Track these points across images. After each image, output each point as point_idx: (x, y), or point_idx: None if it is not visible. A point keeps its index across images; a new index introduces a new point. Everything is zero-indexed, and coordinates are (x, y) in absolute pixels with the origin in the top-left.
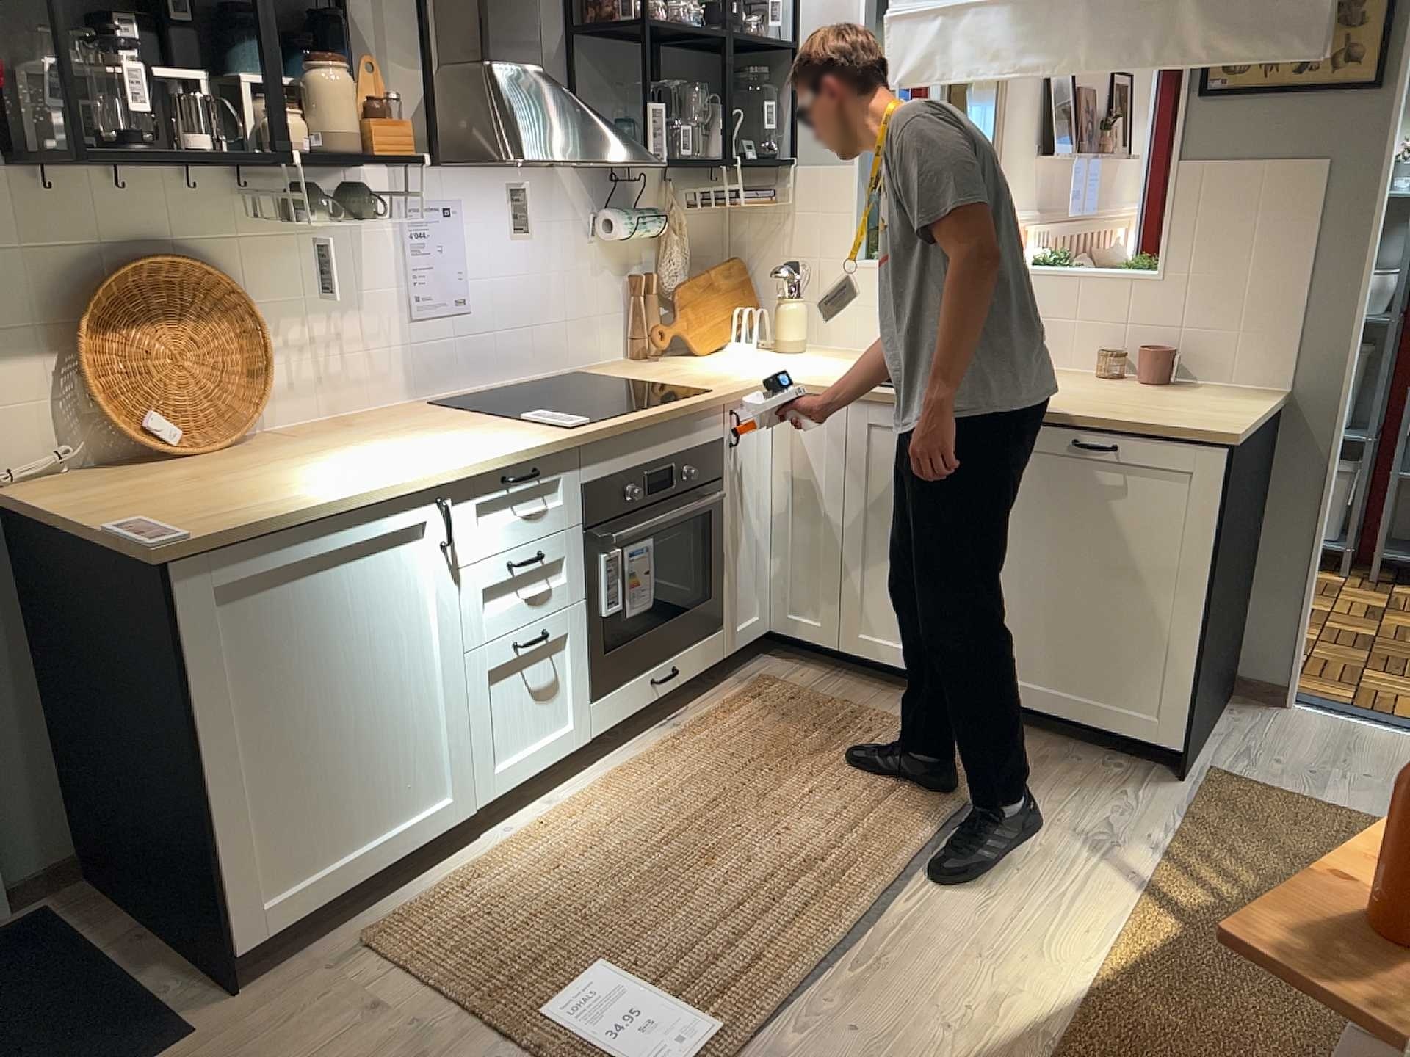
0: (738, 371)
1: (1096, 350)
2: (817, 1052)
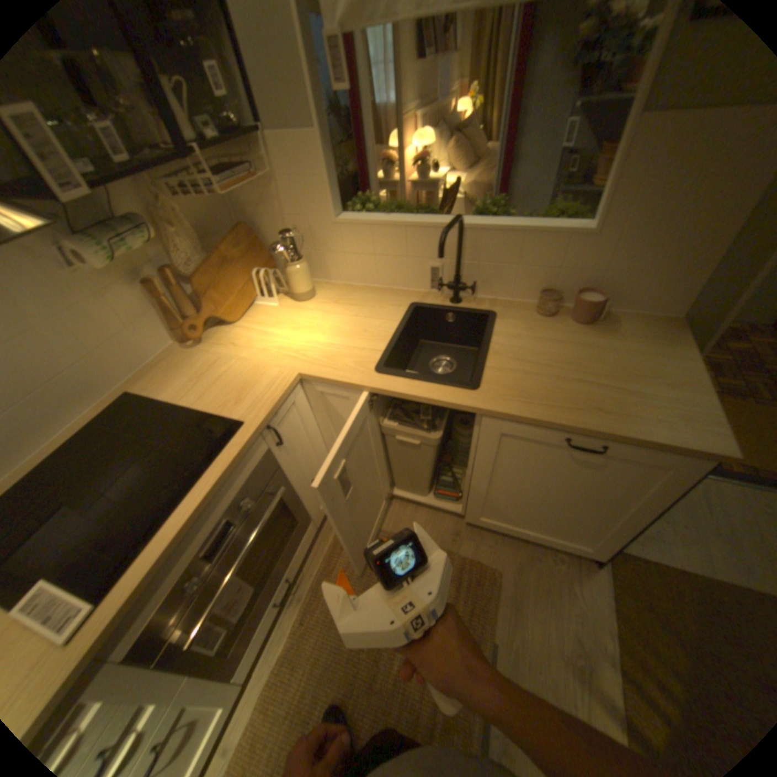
0: (266, 355)
1: (531, 287)
2: None
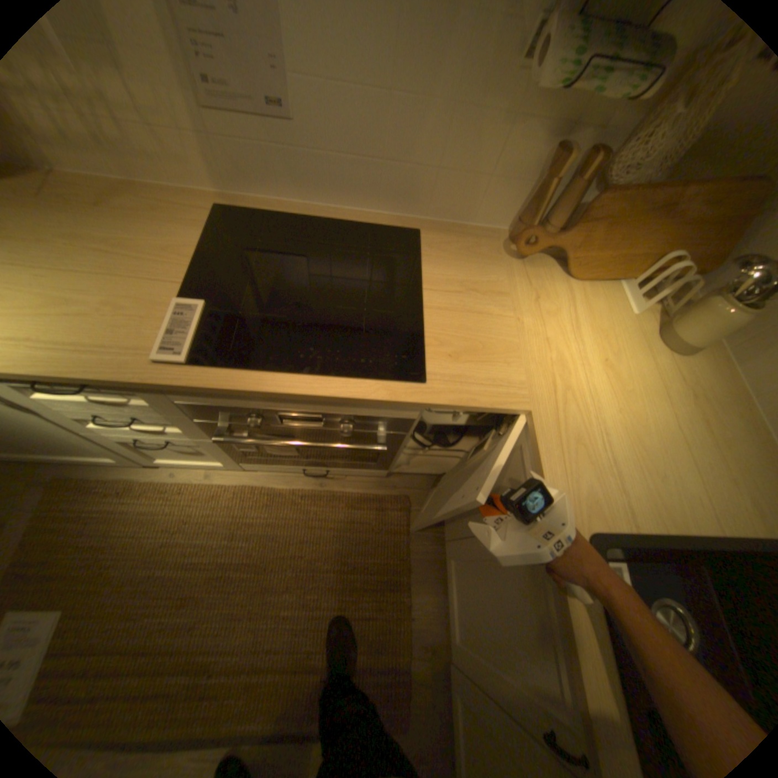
0: (540, 350)
1: None
2: None
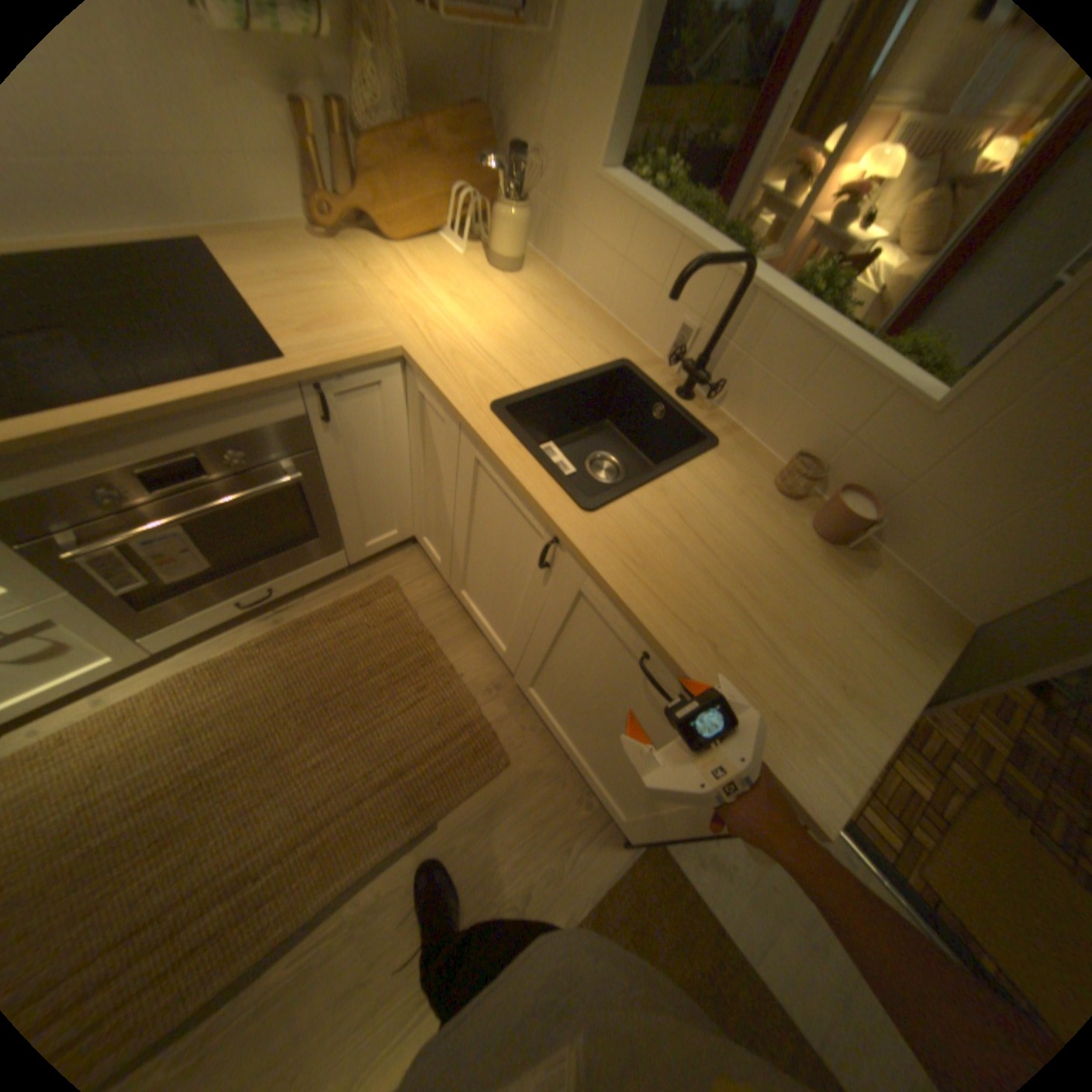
0: (388, 305)
1: (797, 442)
2: None
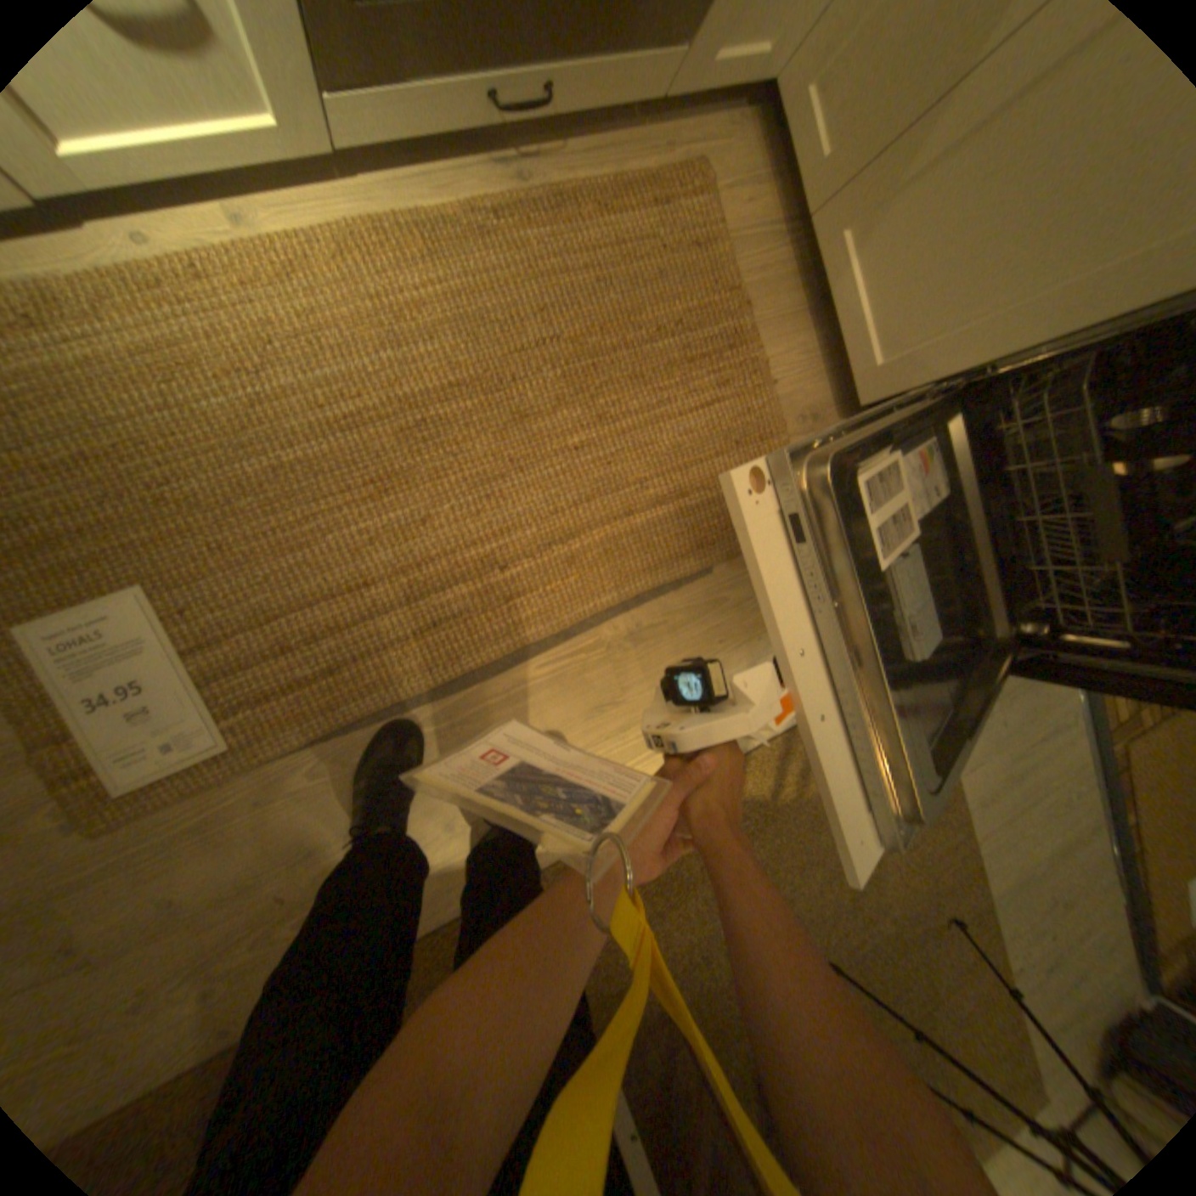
0: None
1: None
2: (309, 804)
